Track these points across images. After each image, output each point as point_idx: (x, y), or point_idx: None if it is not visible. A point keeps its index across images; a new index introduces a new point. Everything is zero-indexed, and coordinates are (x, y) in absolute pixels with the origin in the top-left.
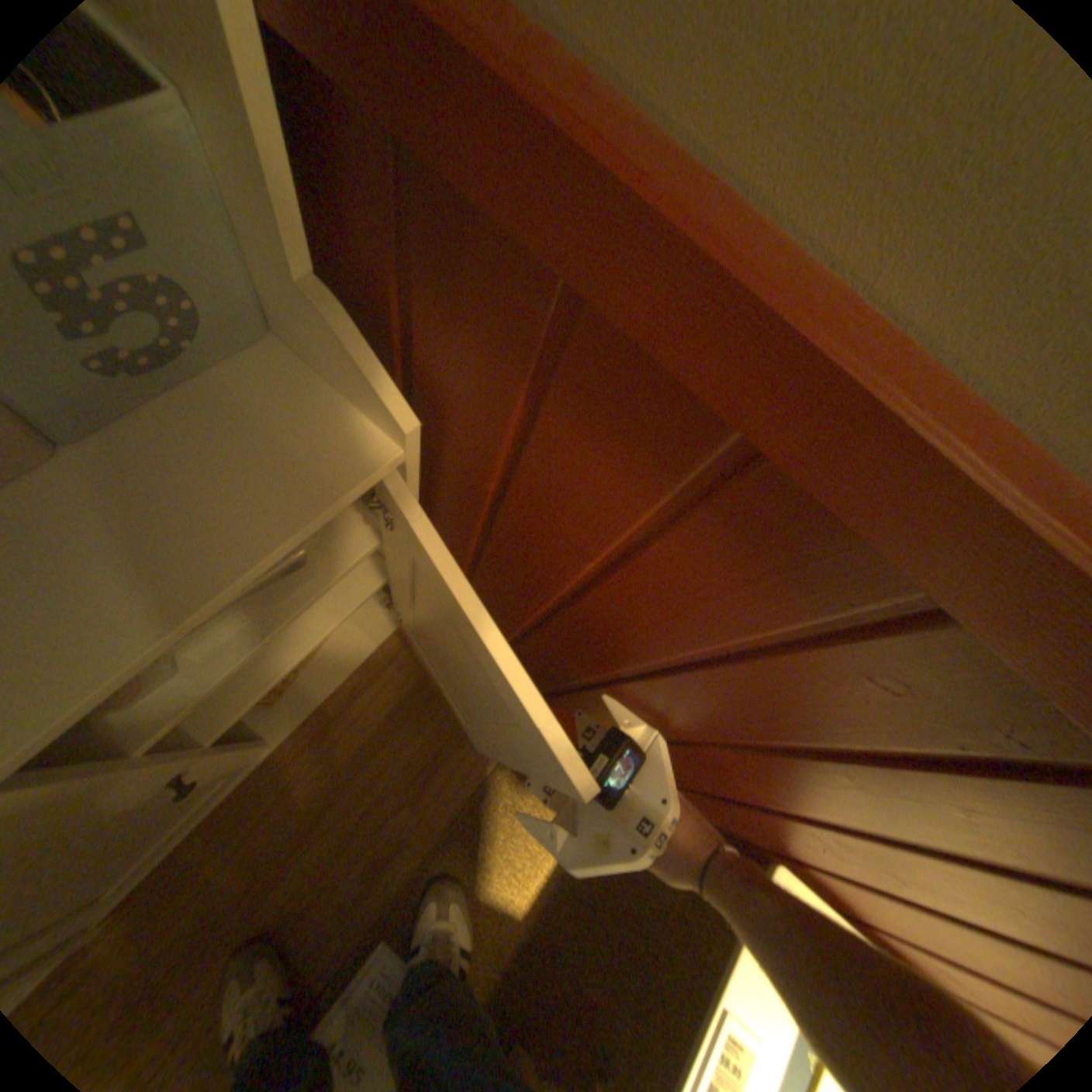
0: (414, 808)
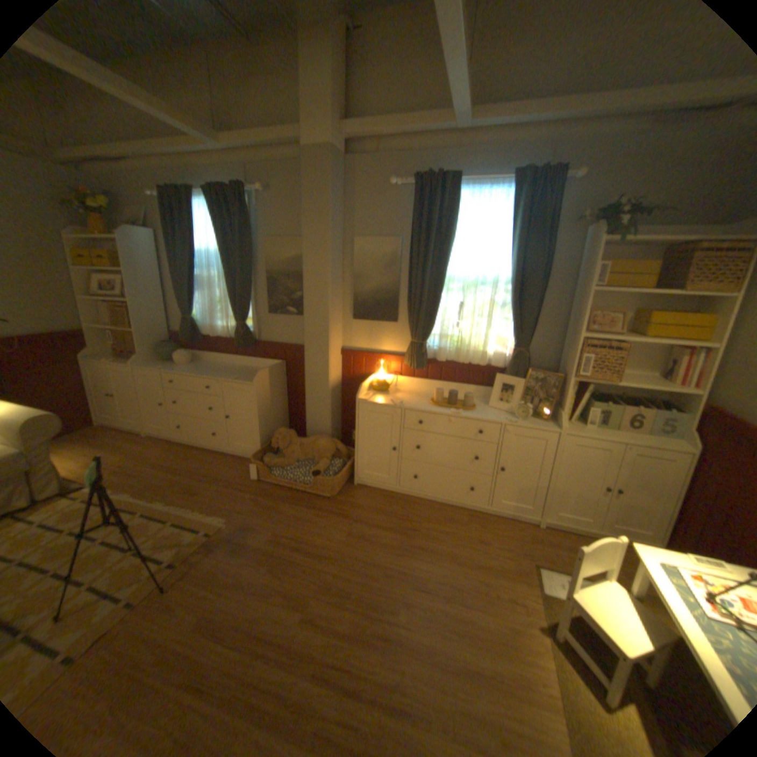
0: (628, 580)
